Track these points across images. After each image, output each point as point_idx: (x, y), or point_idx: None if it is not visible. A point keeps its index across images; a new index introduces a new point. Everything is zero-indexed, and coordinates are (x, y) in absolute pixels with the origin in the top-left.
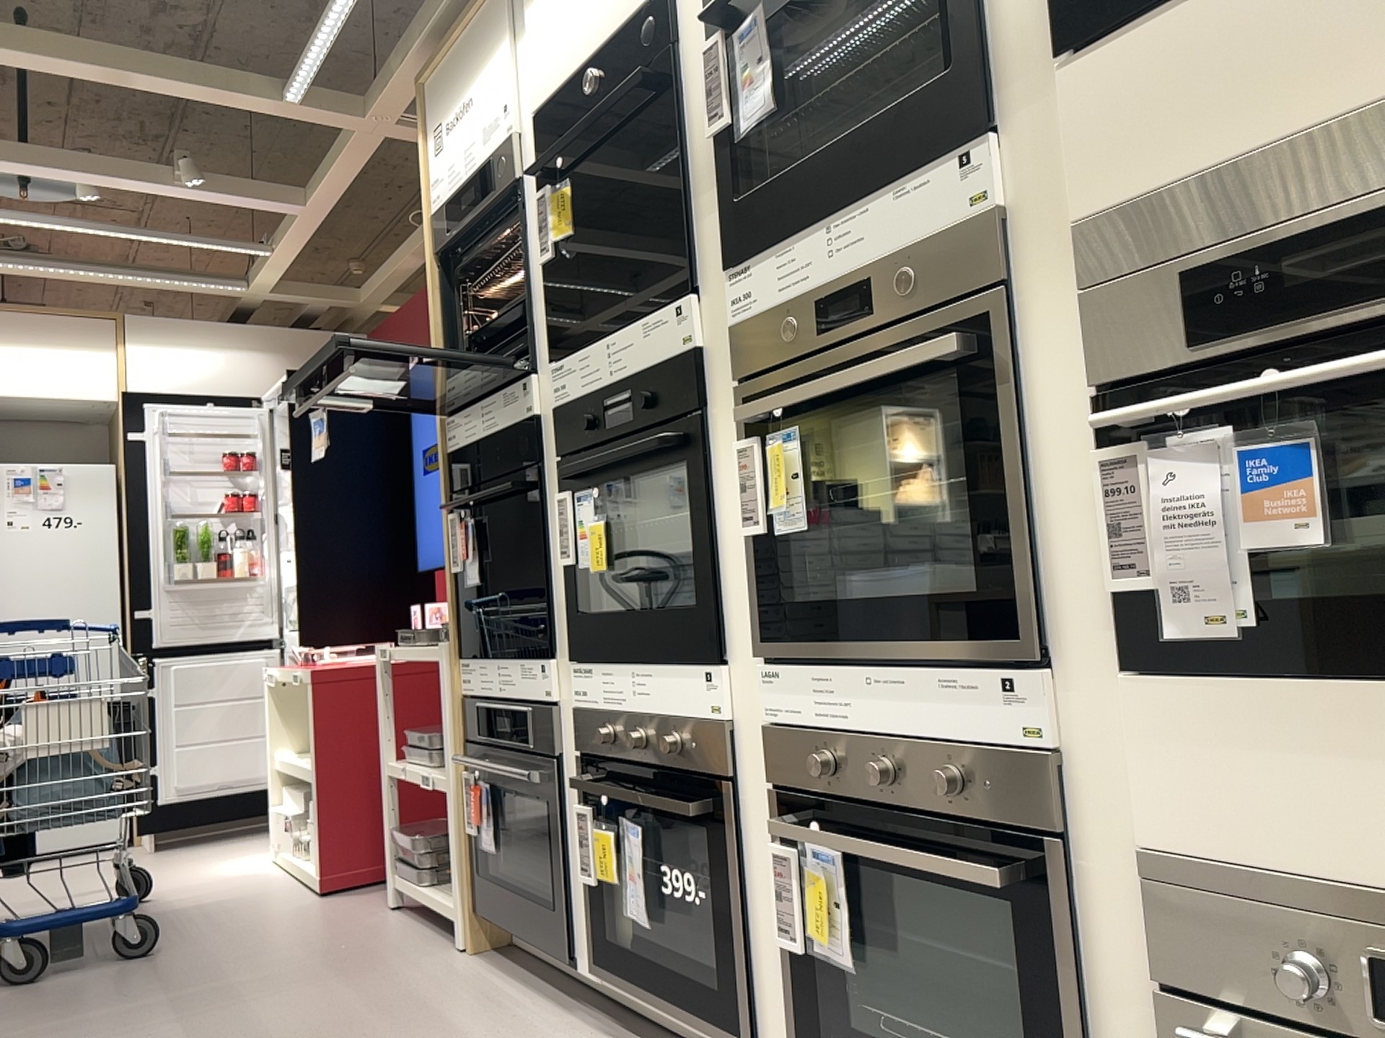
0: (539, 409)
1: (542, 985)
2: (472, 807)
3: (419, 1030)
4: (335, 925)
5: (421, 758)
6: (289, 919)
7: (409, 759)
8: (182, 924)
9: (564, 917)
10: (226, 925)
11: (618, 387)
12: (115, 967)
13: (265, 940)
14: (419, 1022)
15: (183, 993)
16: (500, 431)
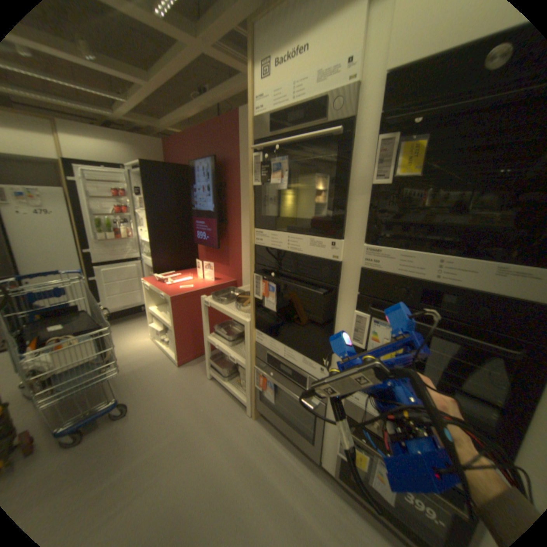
0: (343, 260)
1: (293, 449)
2: (261, 384)
3: (263, 494)
4: (192, 393)
5: (221, 339)
6: (173, 387)
7: (215, 337)
8: (130, 389)
9: (317, 449)
10: (149, 391)
11: (448, 291)
12: (112, 429)
13: (168, 405)
14: (260, 486)
15: (149, 456)
16: (301, 254)
